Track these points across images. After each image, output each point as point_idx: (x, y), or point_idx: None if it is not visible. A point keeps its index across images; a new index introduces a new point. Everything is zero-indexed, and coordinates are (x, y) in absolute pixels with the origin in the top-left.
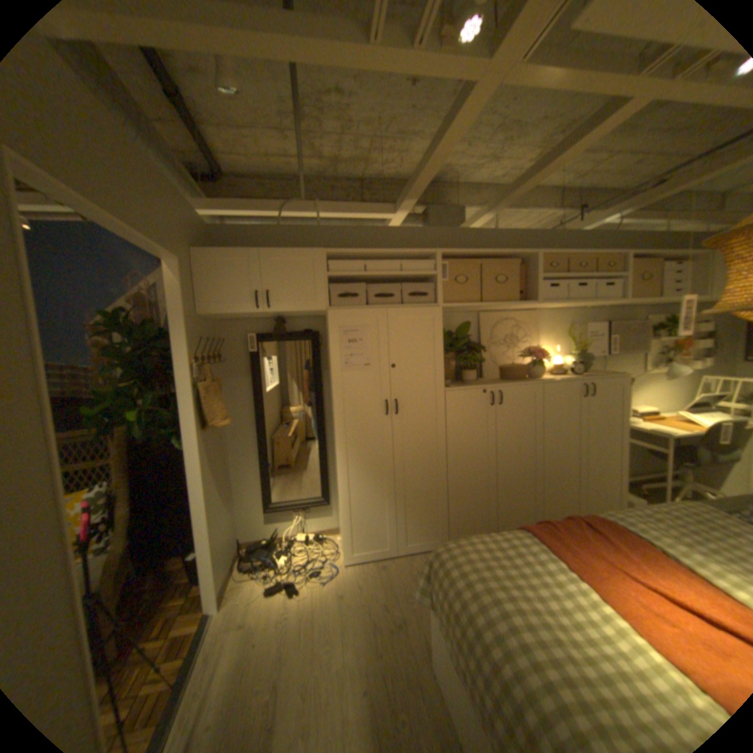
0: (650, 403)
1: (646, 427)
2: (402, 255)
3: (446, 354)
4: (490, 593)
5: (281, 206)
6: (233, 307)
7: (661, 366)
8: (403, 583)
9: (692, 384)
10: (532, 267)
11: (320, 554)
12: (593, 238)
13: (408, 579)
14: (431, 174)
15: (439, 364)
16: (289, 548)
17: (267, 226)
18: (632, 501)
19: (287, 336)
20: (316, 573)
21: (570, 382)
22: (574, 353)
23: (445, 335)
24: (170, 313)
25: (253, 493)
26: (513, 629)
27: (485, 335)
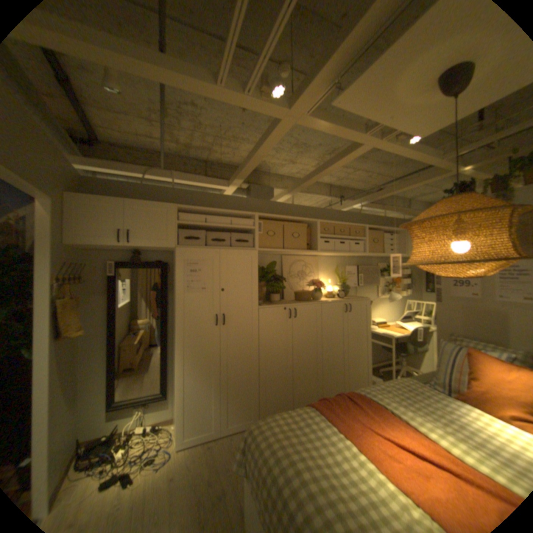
0: (381, 316)
1: (379, 331)
2: (232, 214)
3: (259, 282)
4: (287, 457)
5: (145, 171)
6: (97, 240)
7: (385, 294)
8: (223, 459)
9: (402, 305)
10: (314, 229)
11: (155, 443)
12: (347, 216)
13: (227, 455)
14: (253, 166)
15: (255, 289)
16: (127, 442)
17: (132, 183)
18: (374, 380)
19: (141, 264)
20: (150, 461)
21: (336, 303)
22: (339, 284)
23: (259, 270)
24: (38, 241)
25: (98, 394)
26: (303, 483)
27: (285, 271)
